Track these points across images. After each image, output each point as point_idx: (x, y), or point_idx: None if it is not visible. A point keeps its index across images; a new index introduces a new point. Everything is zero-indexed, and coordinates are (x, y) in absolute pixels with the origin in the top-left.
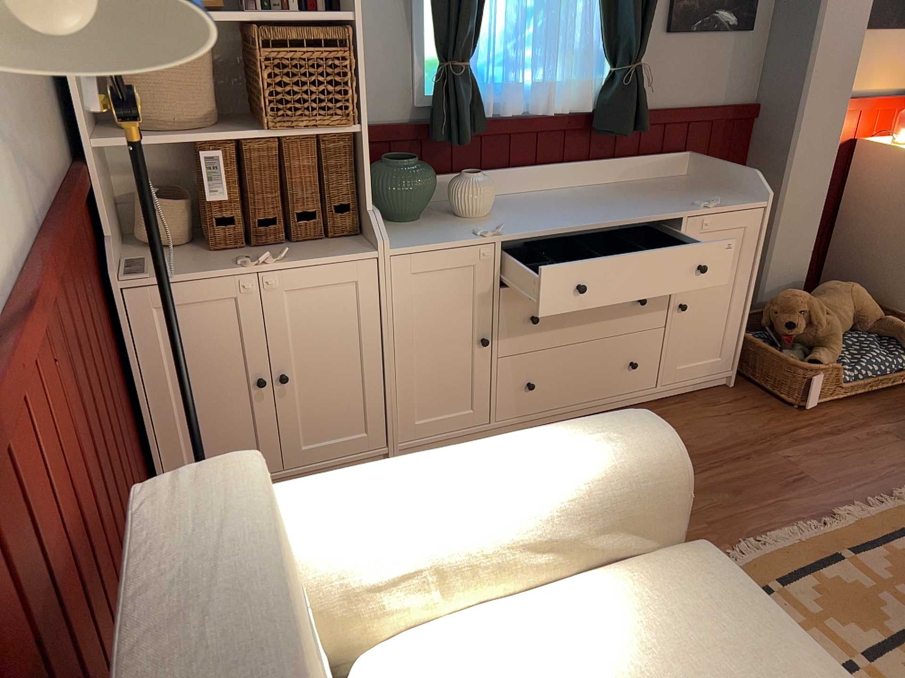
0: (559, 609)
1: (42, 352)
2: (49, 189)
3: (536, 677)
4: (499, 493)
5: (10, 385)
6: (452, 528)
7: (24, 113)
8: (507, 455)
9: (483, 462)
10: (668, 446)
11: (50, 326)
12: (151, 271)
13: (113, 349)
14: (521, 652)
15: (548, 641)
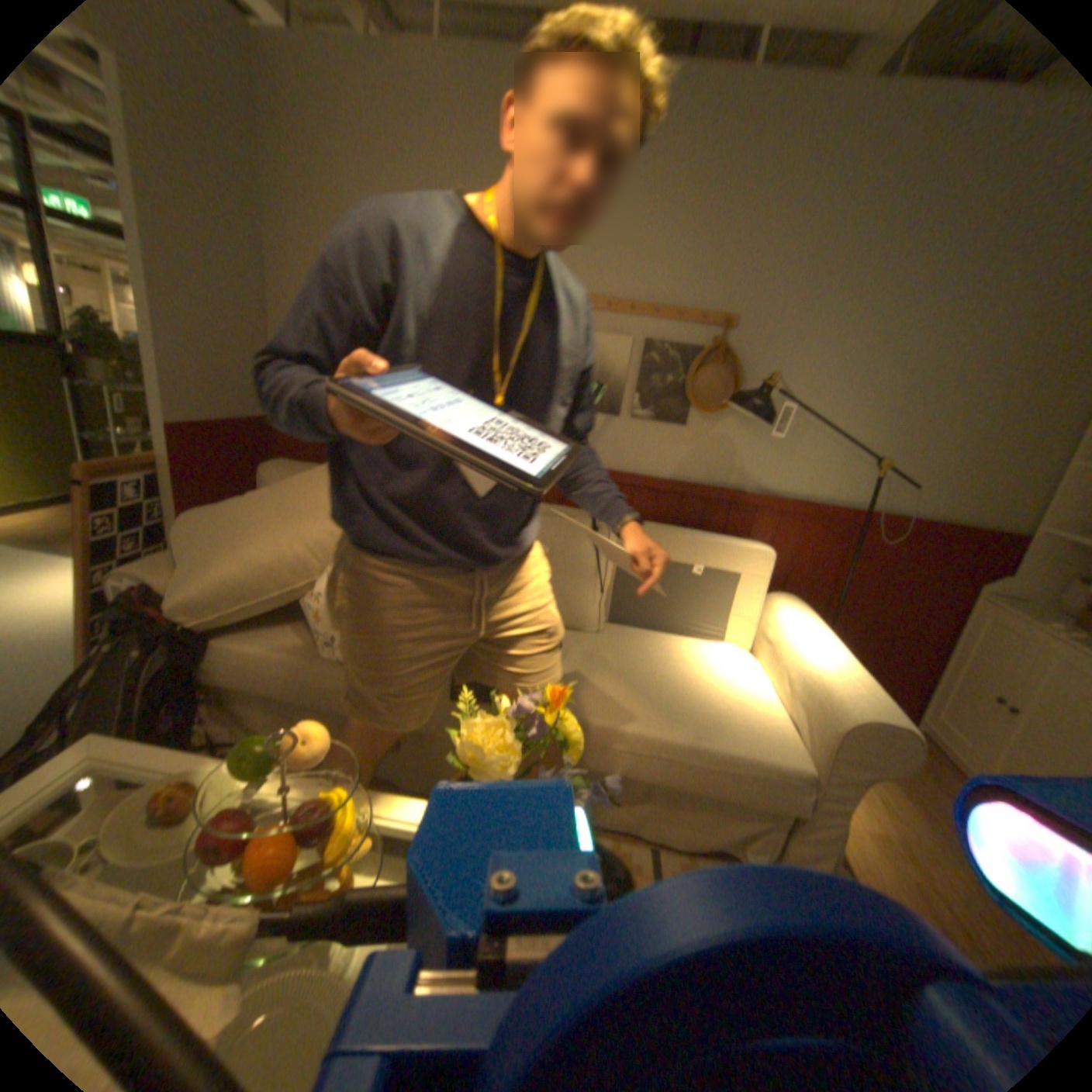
0: (765, 699)
1: (828, 533)
2: (945, 517)
3: (728, 677)
4: (811, 654)
5: (785, 516)
6: (792, 645)
7: (947, 481)
8: (842, 662)
9: (835, 654)
10: (866, 720)
11: (851, 537)
12: (1014, 603)
13: (952, 619)
14: (742, 679)
15: (746, 687)
